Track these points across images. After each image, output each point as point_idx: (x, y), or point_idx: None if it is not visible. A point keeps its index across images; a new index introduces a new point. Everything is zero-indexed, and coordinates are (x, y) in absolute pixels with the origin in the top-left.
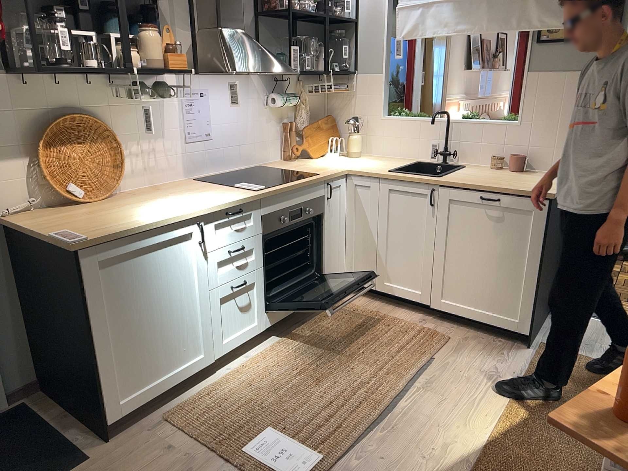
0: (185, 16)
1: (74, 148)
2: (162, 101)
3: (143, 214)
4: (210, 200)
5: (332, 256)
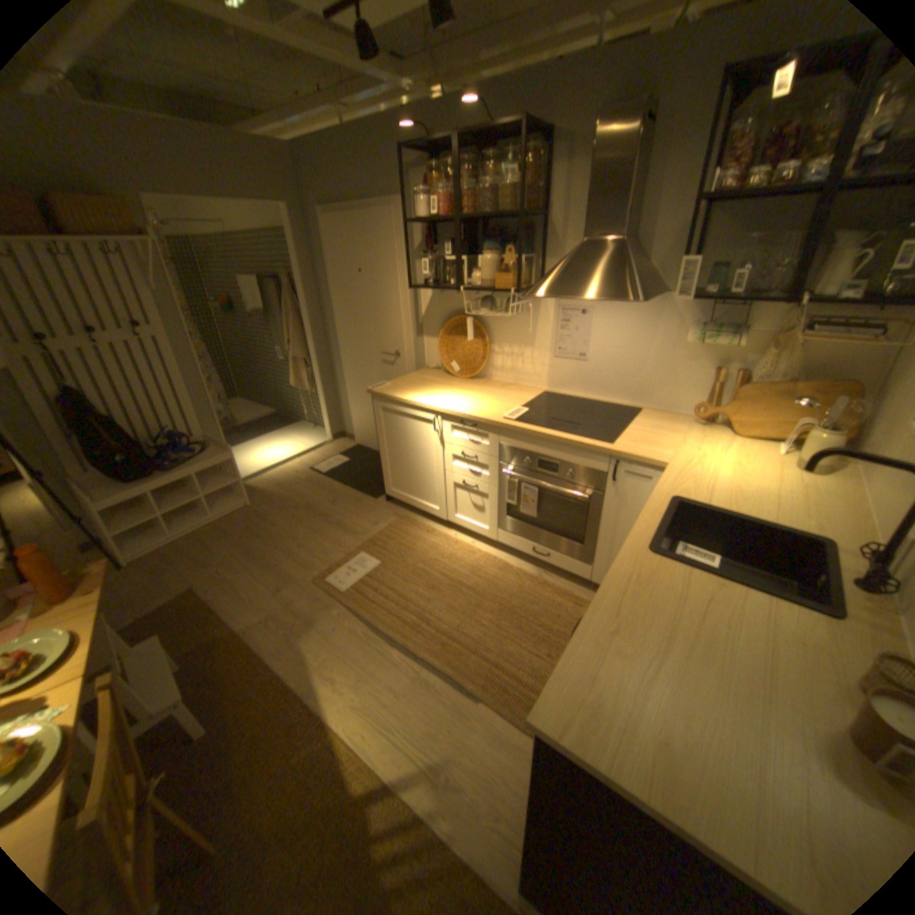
0: (579, 224)
1: (460, 338)
2: (537, 313)
3: (424, 394)
4: (467, 406)
5: (613, 552)
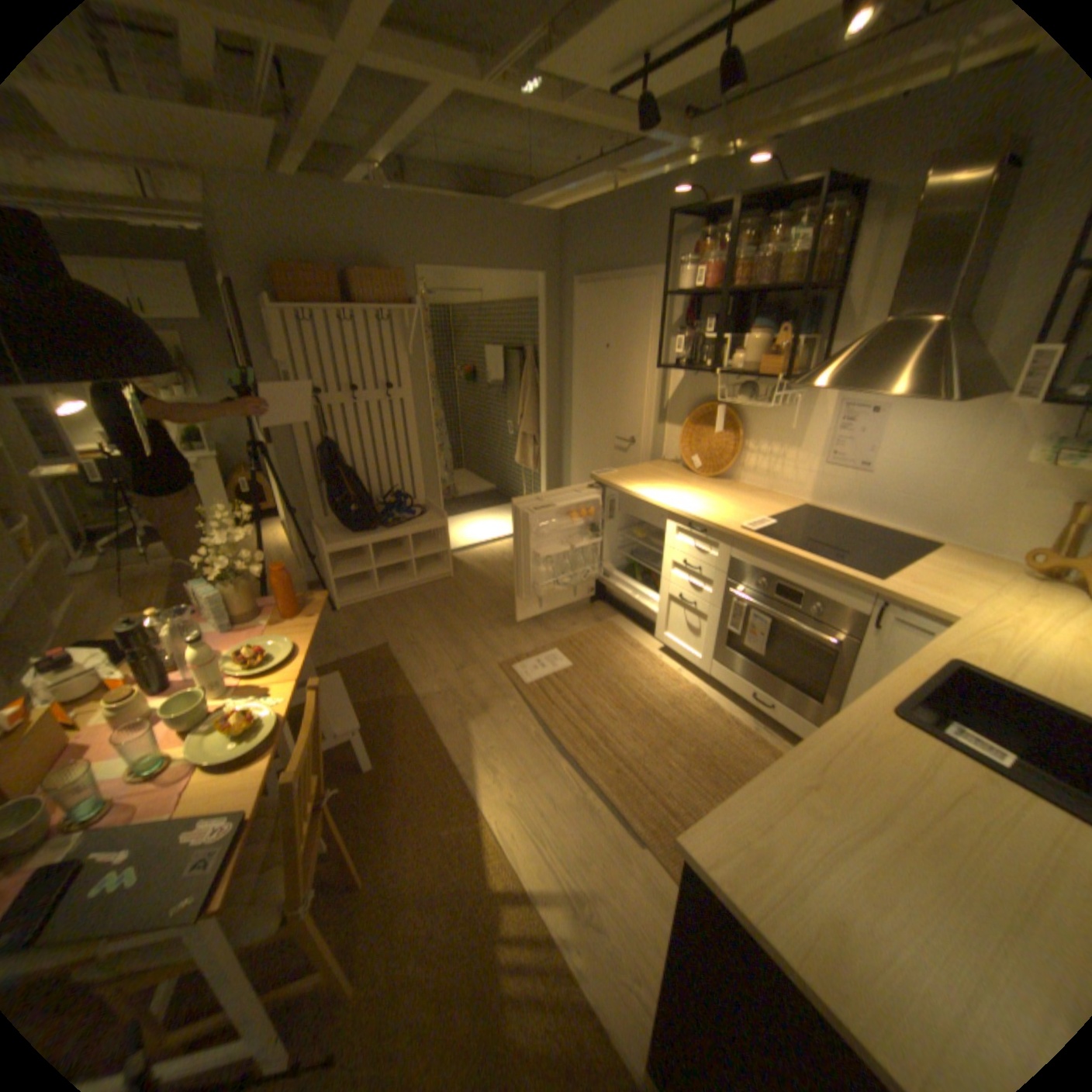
0: (888, 299)
1: (709, 429)
2: (812, 406)
3: (654, 487)
4: (700, 508)
5: None
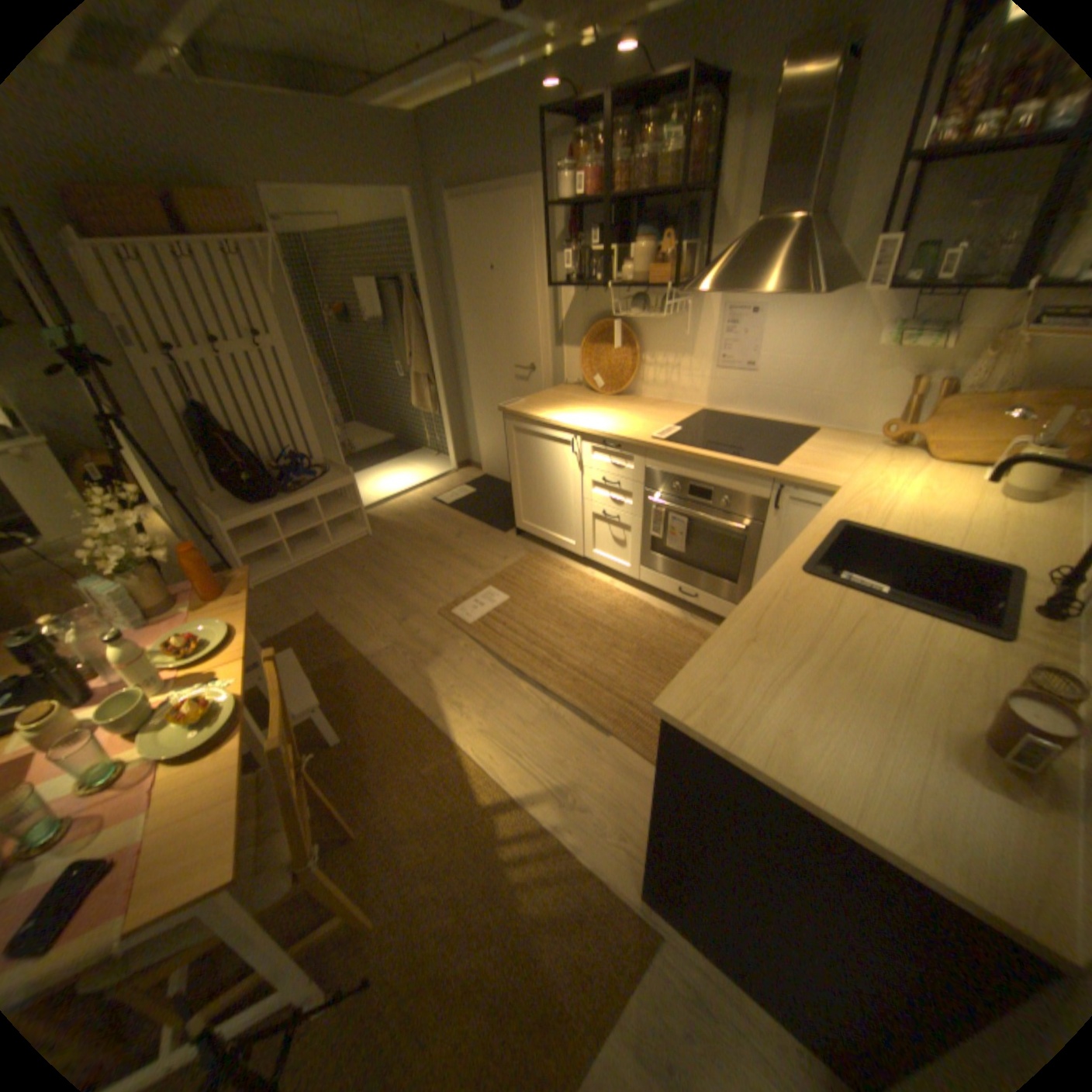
0: (756, 200)
1: (606, 347)
2: (698, 313)
3: (562, 412)
4: (610, 425)
5: None
